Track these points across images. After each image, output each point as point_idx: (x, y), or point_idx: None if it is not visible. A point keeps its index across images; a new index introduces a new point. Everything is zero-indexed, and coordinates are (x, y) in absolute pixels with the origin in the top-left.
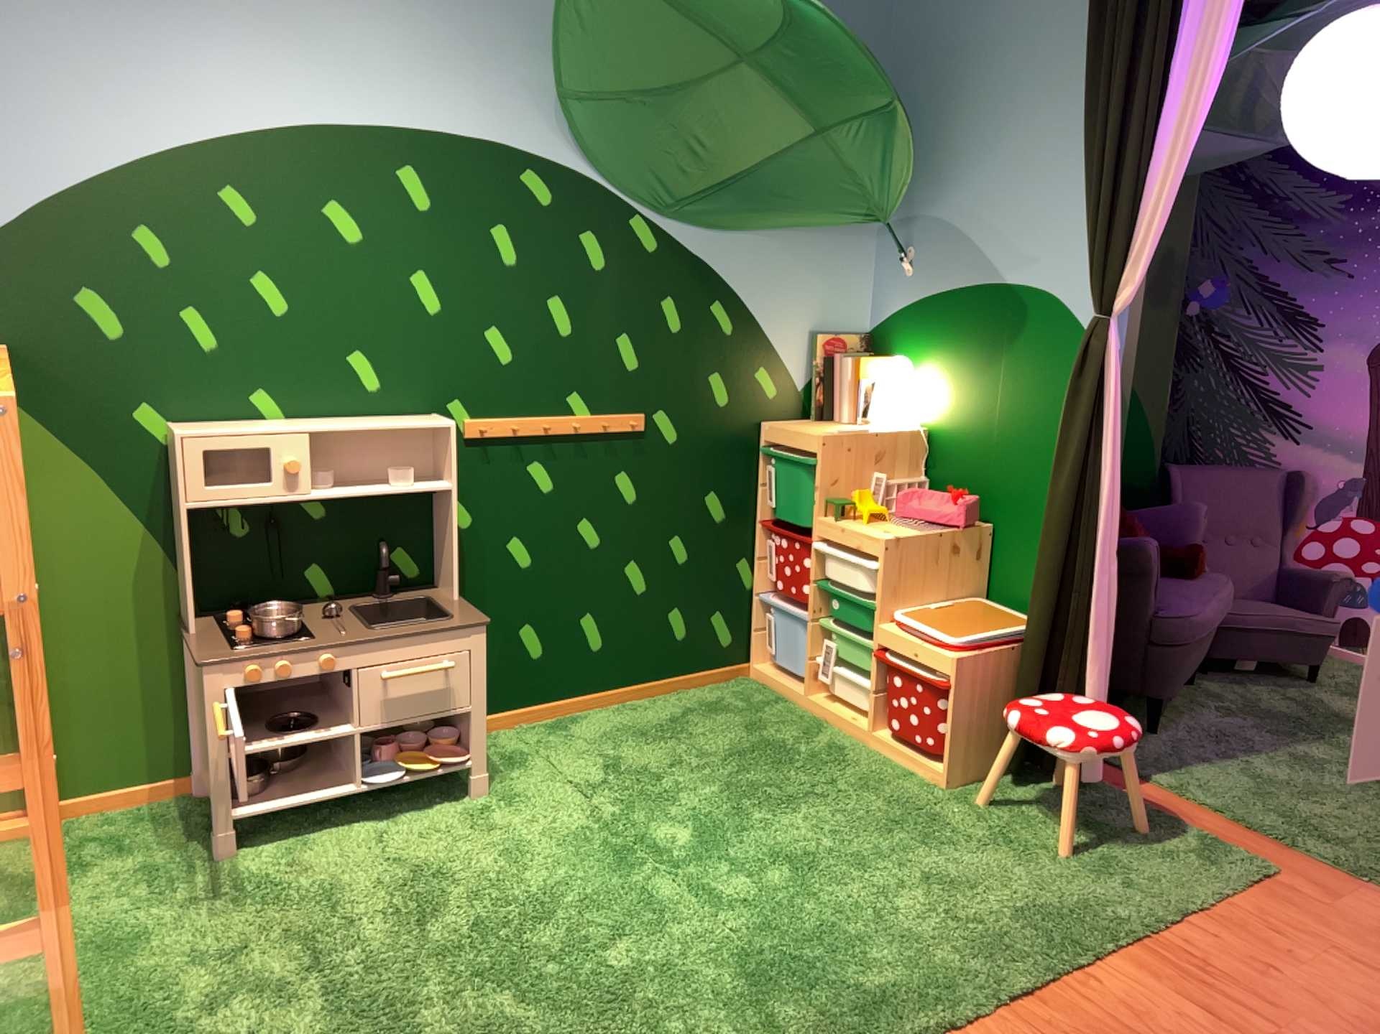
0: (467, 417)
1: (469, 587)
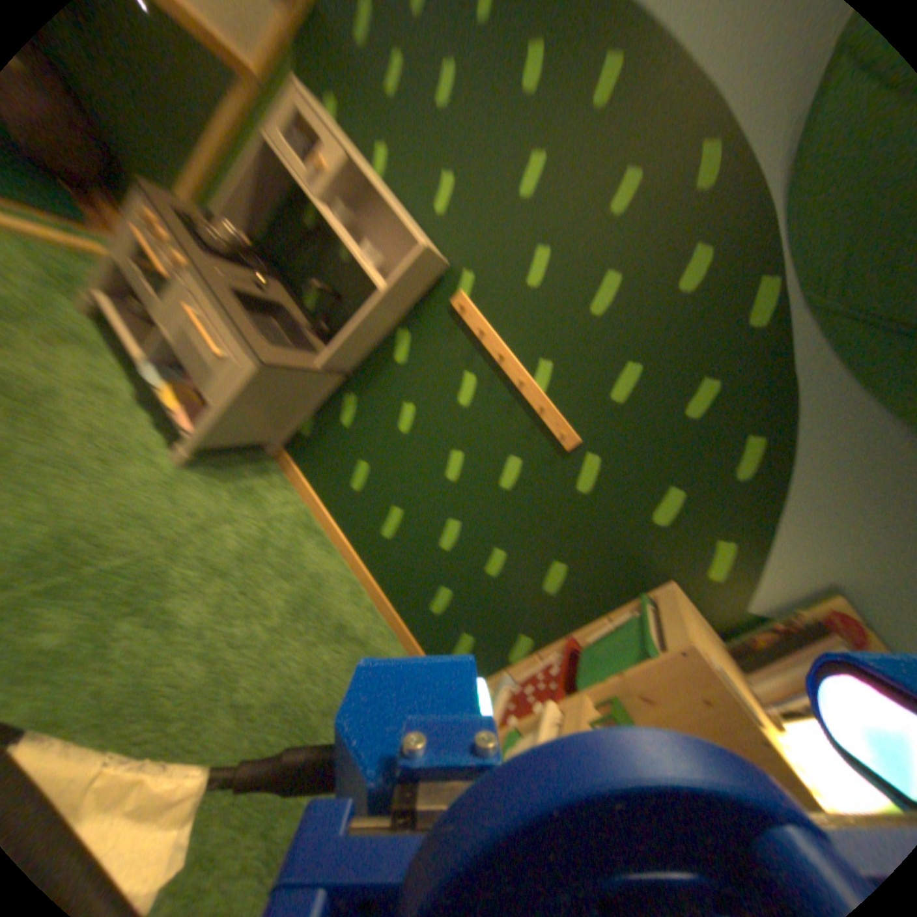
0: (468, 292)
1: (365, 400)
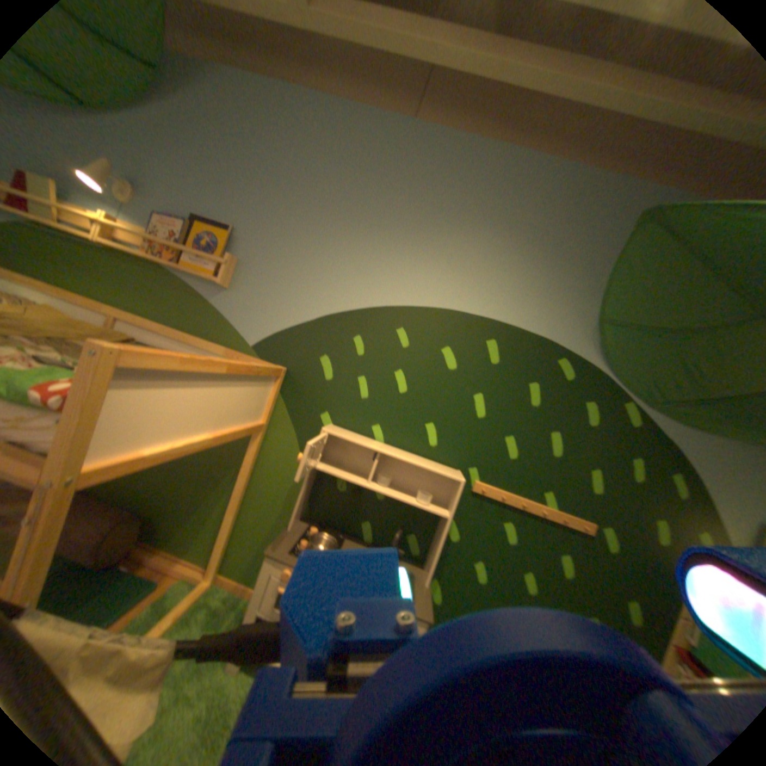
0: (475, 476)
1: (441, 575)
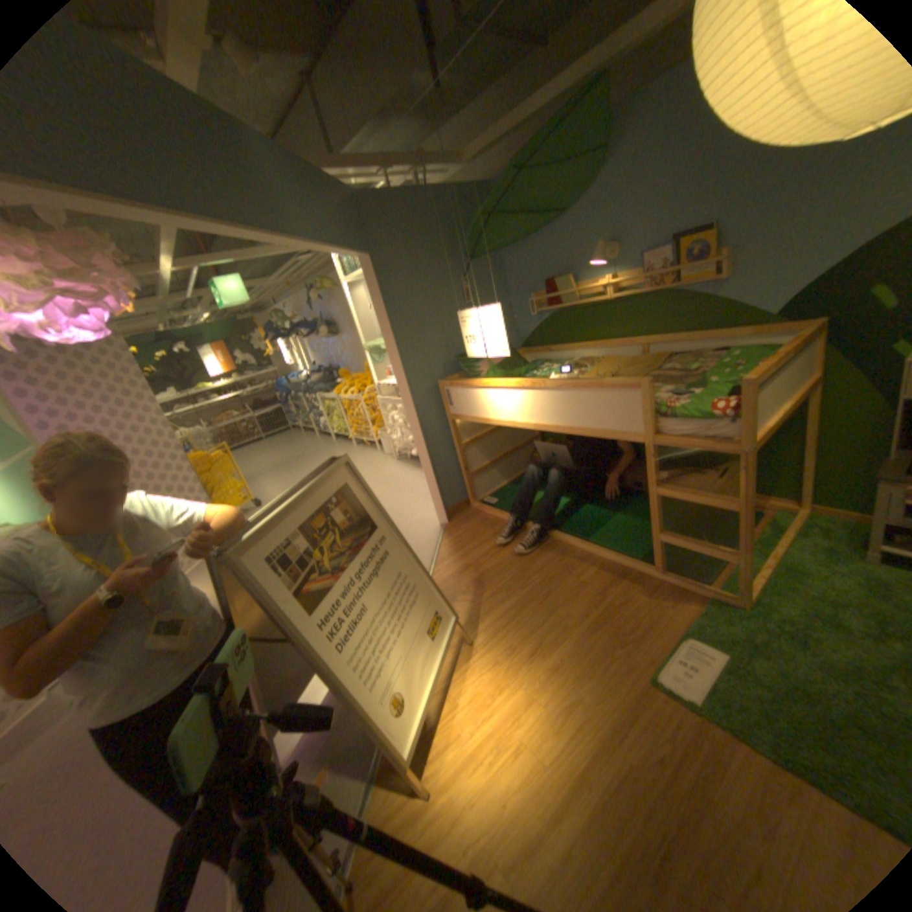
0: None
1: None
